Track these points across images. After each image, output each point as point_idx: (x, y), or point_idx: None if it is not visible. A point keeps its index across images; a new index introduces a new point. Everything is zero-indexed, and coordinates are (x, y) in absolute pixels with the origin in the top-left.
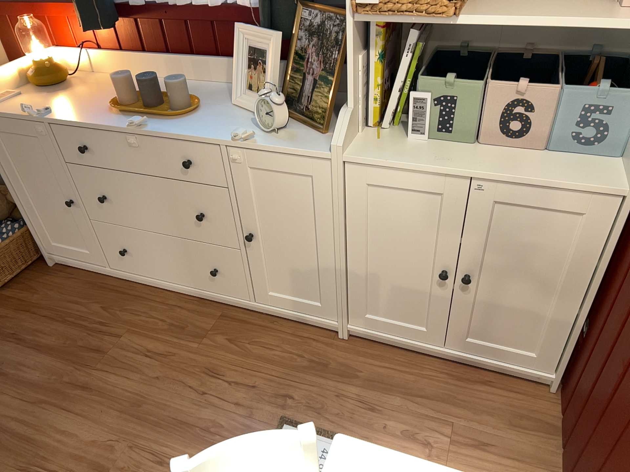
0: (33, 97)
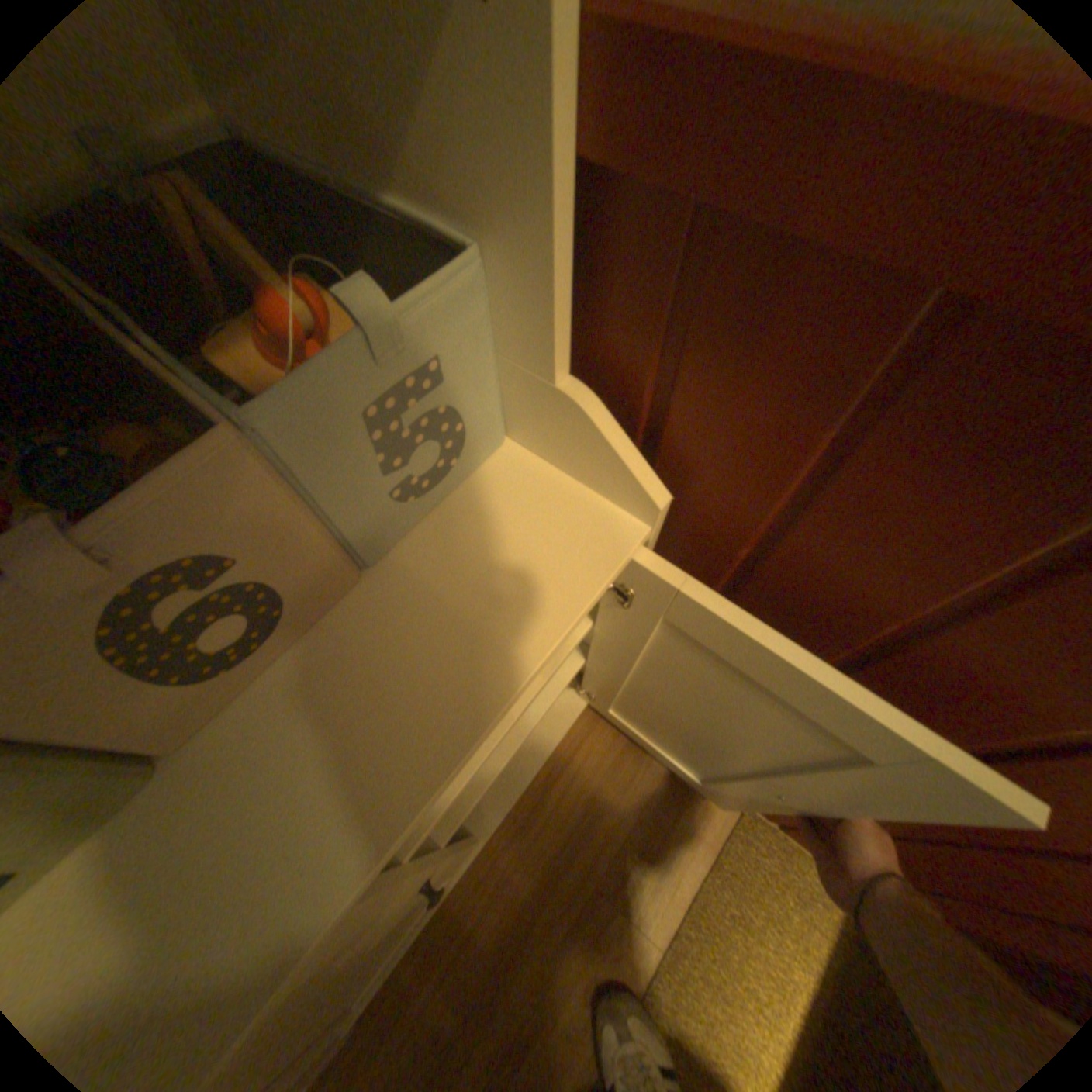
0: None
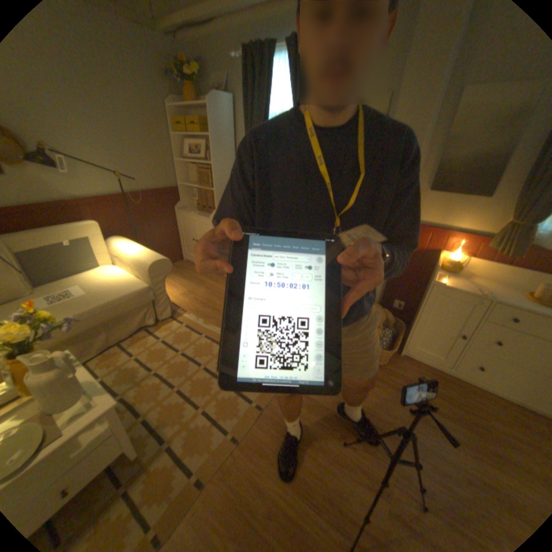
0: (457, 280)
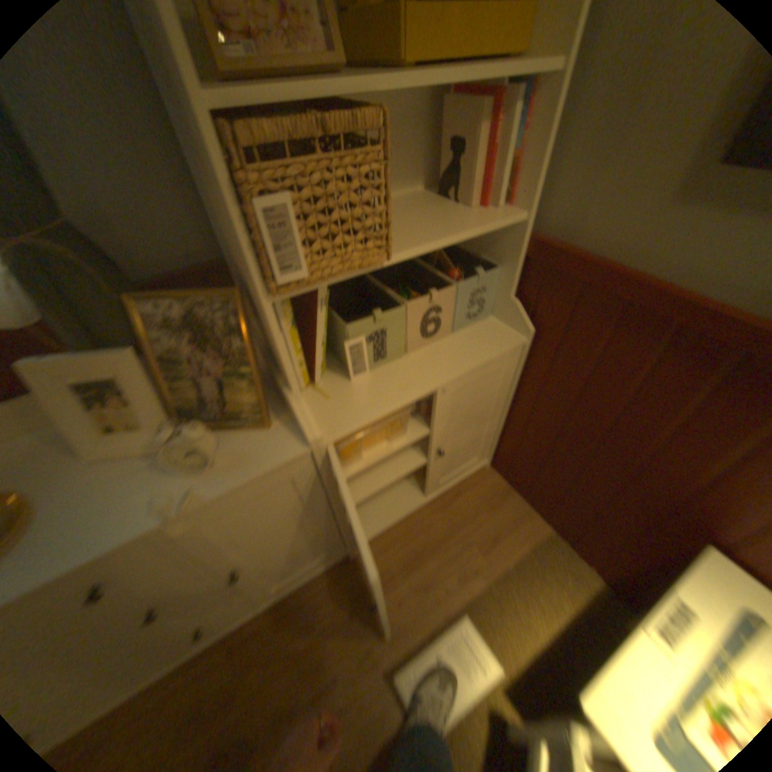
0: None
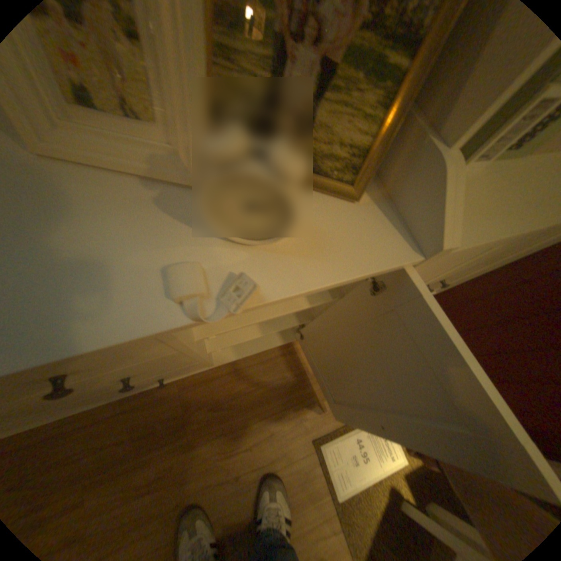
0: None
